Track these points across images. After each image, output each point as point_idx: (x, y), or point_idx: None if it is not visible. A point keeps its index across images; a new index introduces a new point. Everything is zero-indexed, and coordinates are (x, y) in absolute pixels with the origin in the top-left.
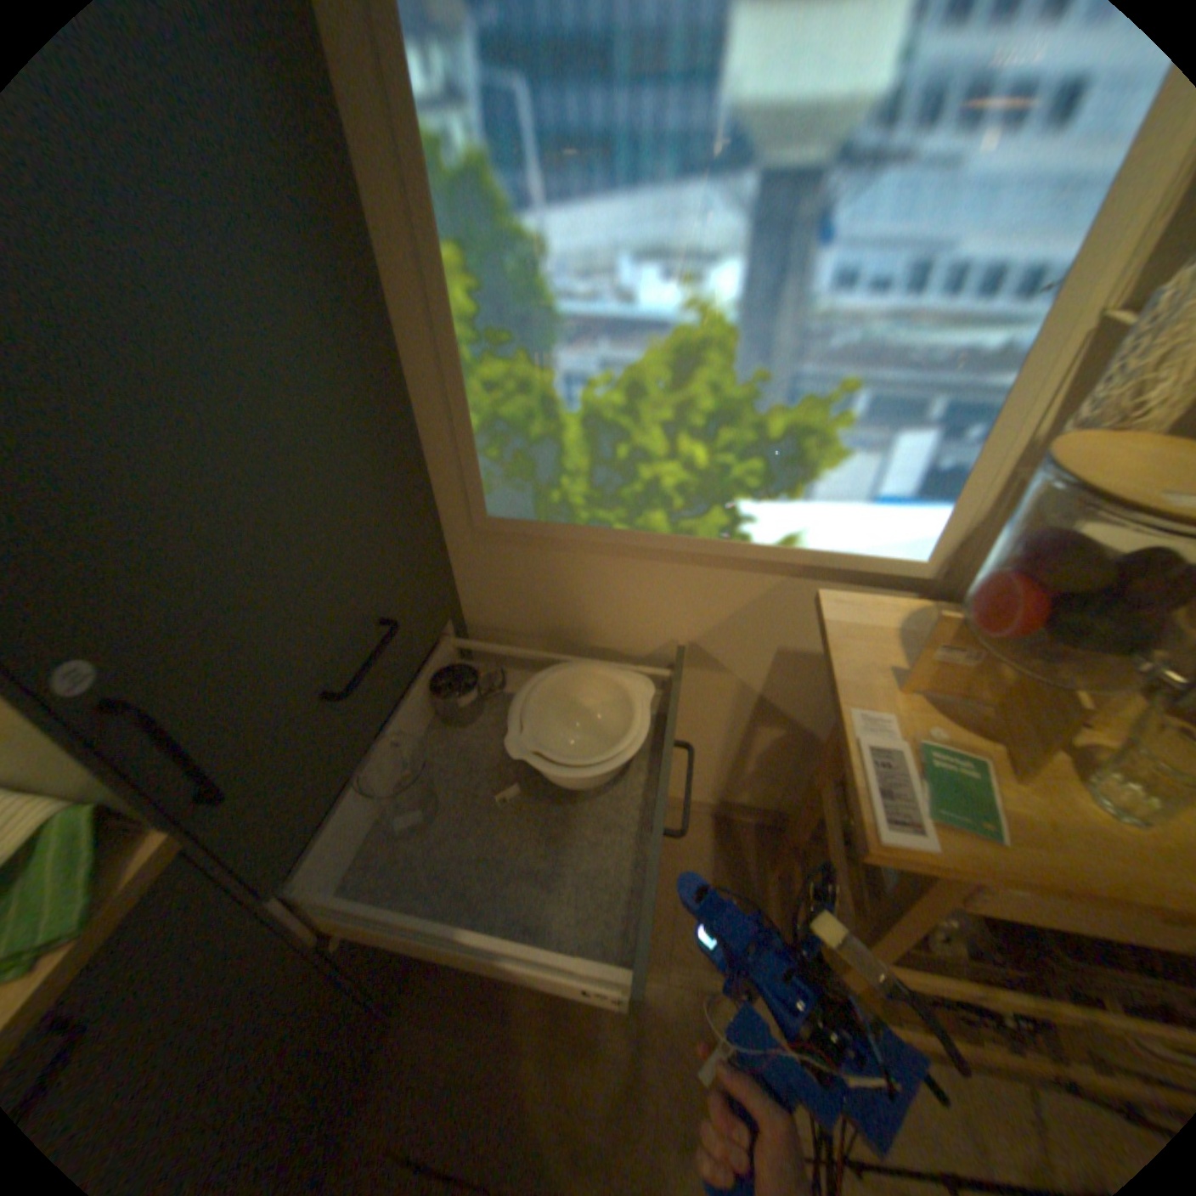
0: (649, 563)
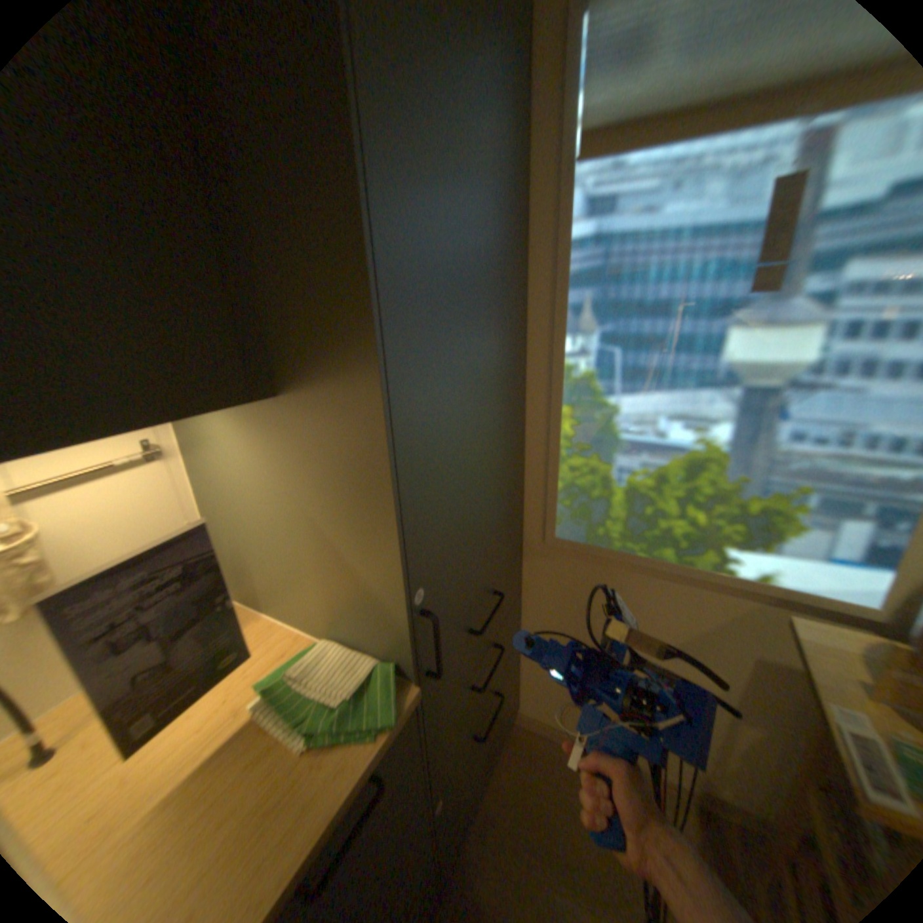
0: (659, 580)
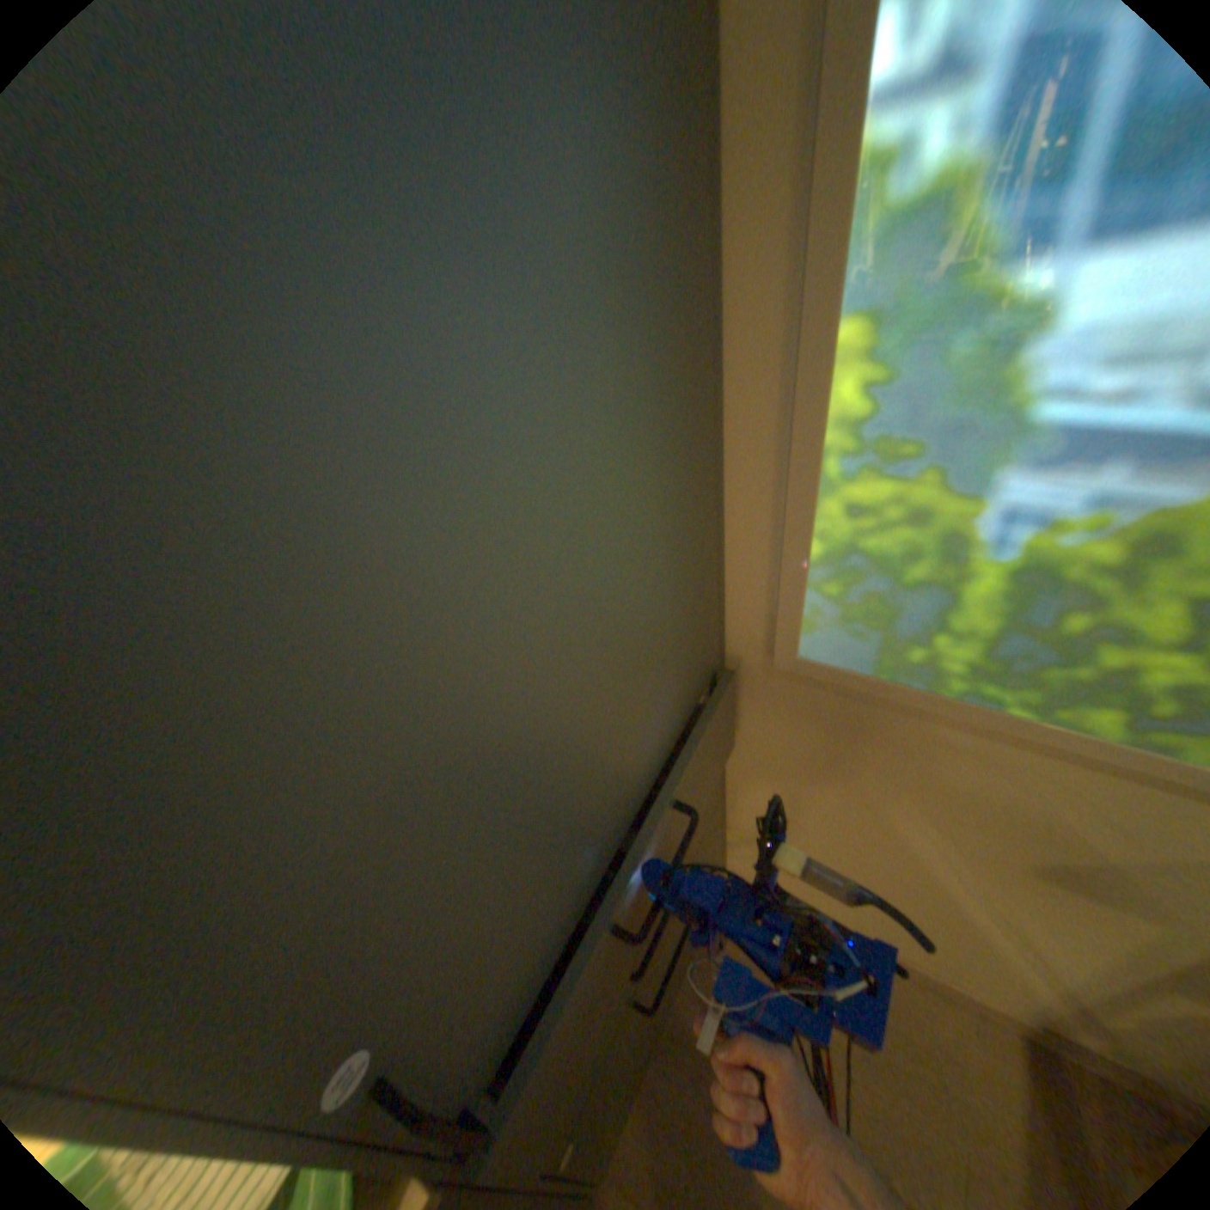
0: (1056, 761)
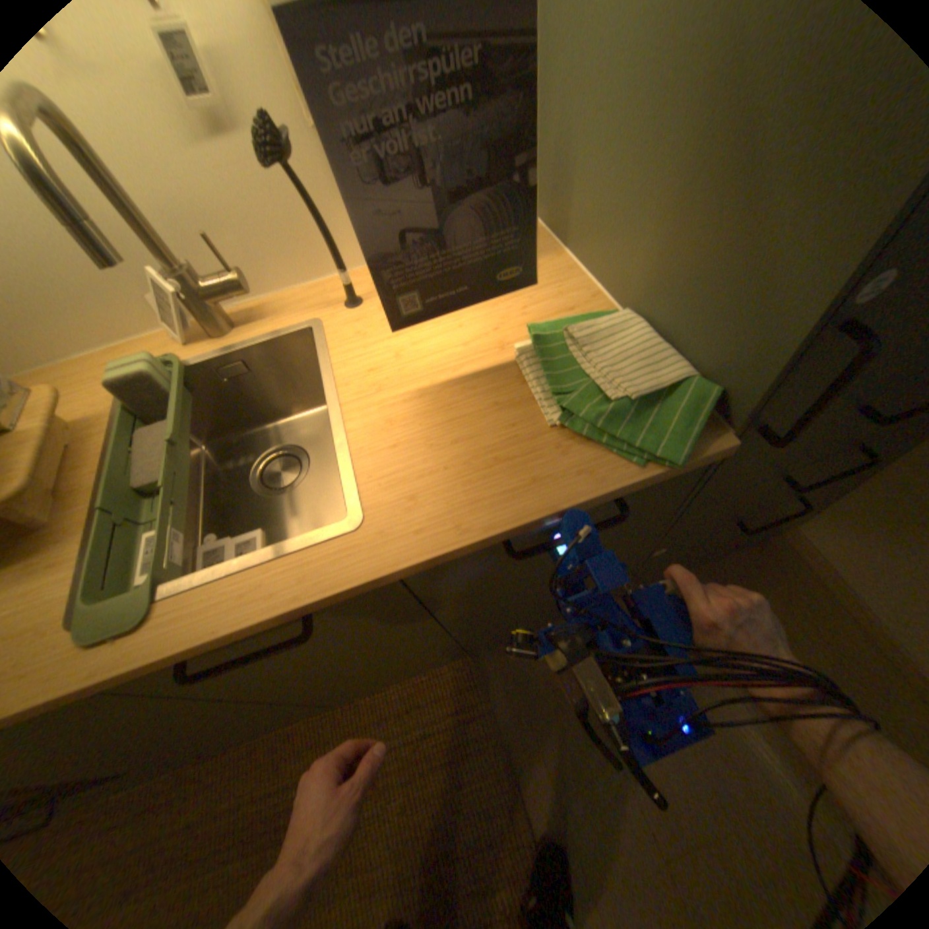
0: None
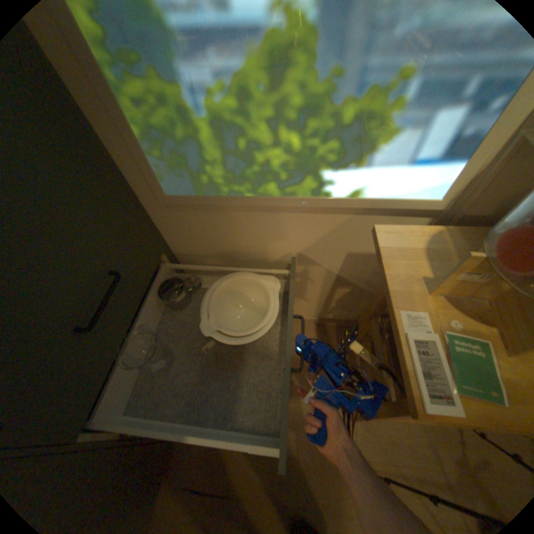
0: (270, 213)
